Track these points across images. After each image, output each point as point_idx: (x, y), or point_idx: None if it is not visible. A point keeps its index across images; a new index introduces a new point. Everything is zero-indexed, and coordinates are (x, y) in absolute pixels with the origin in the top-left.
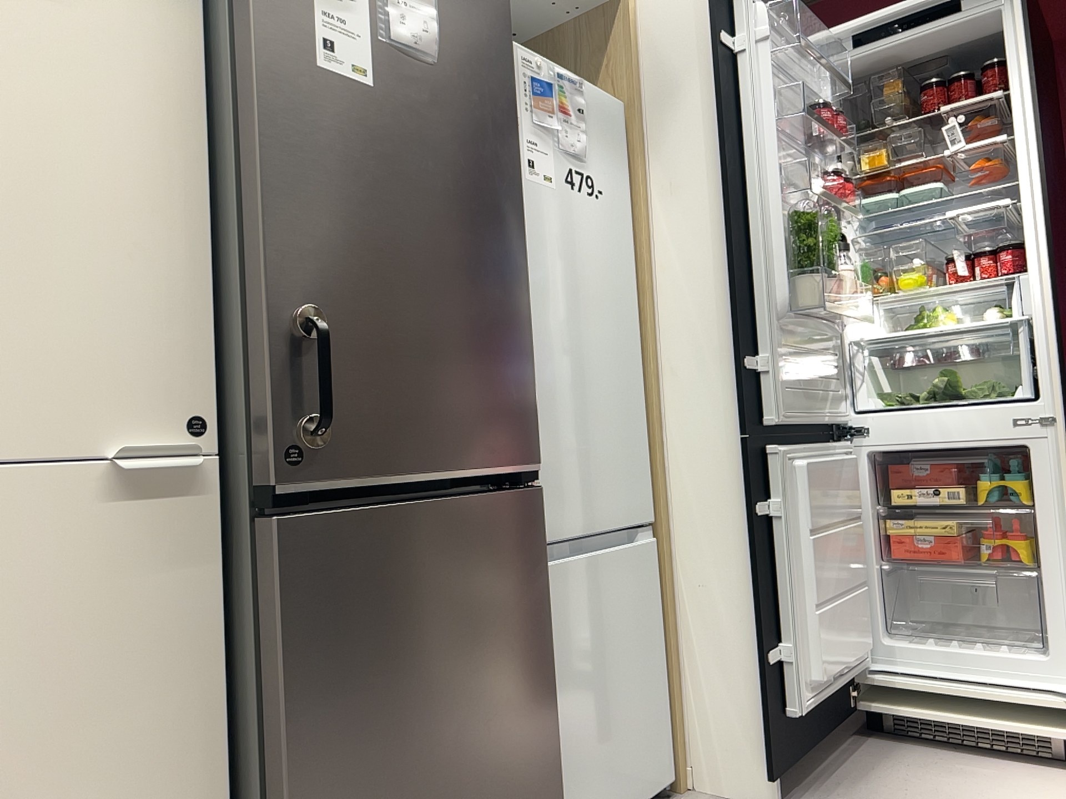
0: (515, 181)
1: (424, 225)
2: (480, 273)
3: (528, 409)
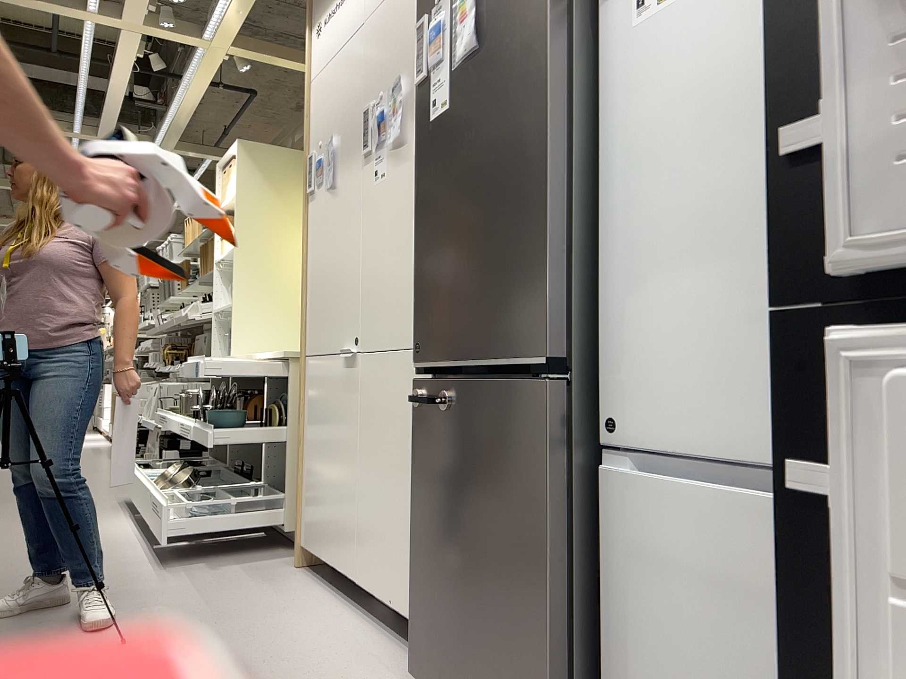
0: (543, 81)
1: (470, 180)
2: (504, 194)
3: (541, 306)
